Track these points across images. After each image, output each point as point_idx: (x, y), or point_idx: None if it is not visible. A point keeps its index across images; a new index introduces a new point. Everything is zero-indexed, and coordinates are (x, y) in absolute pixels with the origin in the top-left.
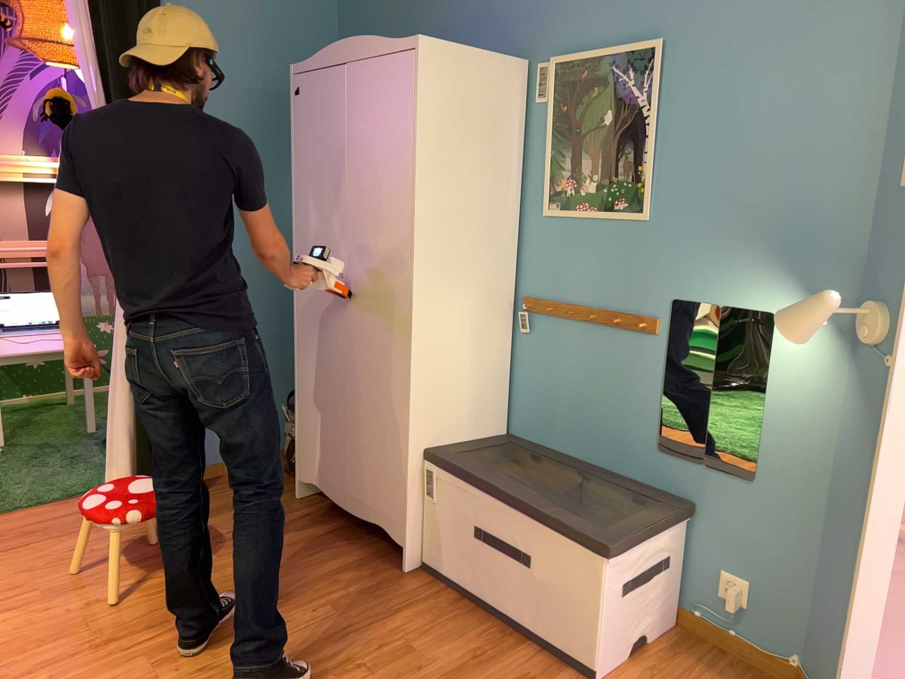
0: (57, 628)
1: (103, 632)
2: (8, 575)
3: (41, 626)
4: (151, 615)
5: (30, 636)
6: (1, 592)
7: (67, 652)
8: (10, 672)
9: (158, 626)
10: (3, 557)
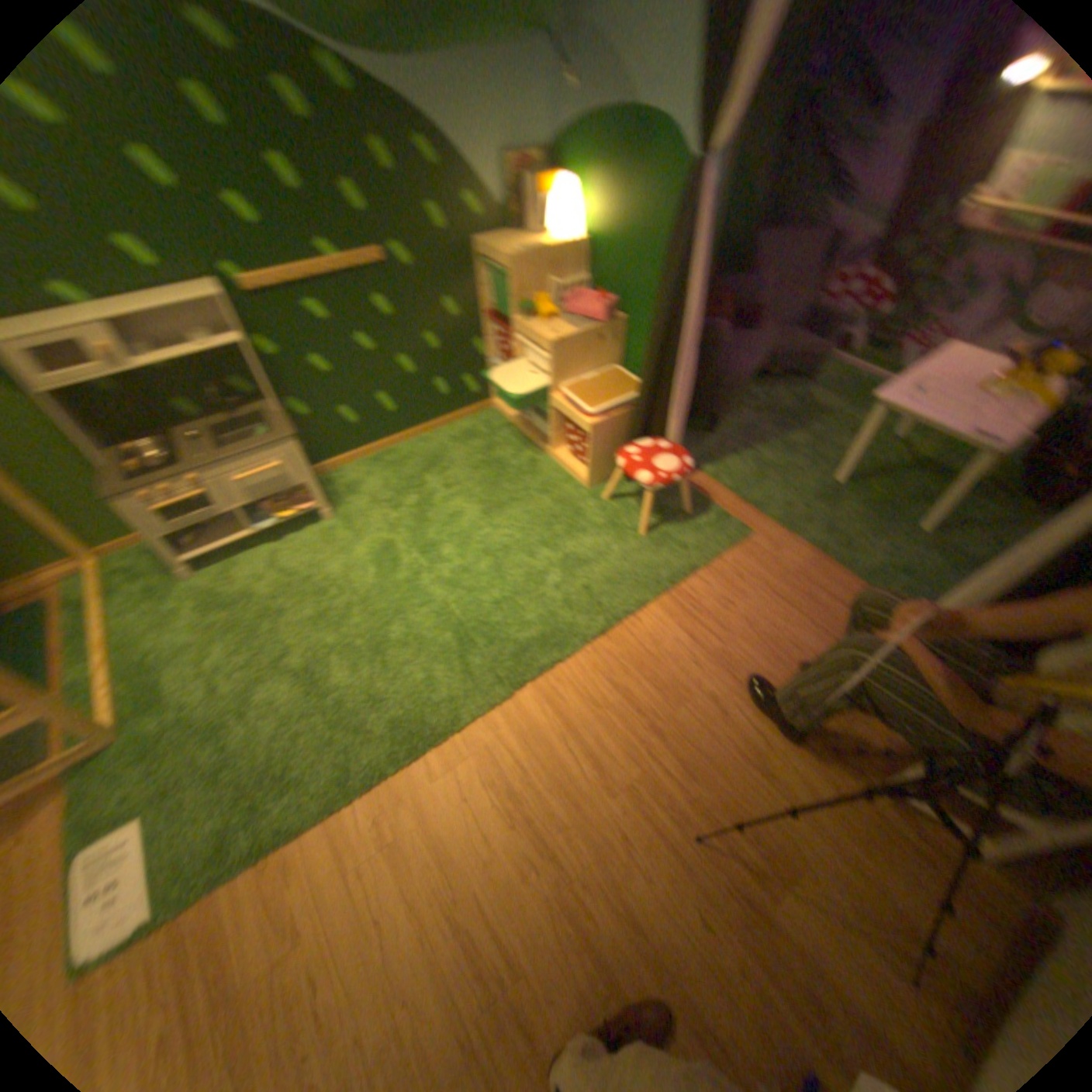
0: (673, 686)
1: (672, 727)
2: (740, 616)
3: (674, 673)
4: (703, 764)
5: (660, 671)
6: (714, 622)
7: (643, 707)
8: (617, 676)
9: (687, 777)
10: (764, 600)
